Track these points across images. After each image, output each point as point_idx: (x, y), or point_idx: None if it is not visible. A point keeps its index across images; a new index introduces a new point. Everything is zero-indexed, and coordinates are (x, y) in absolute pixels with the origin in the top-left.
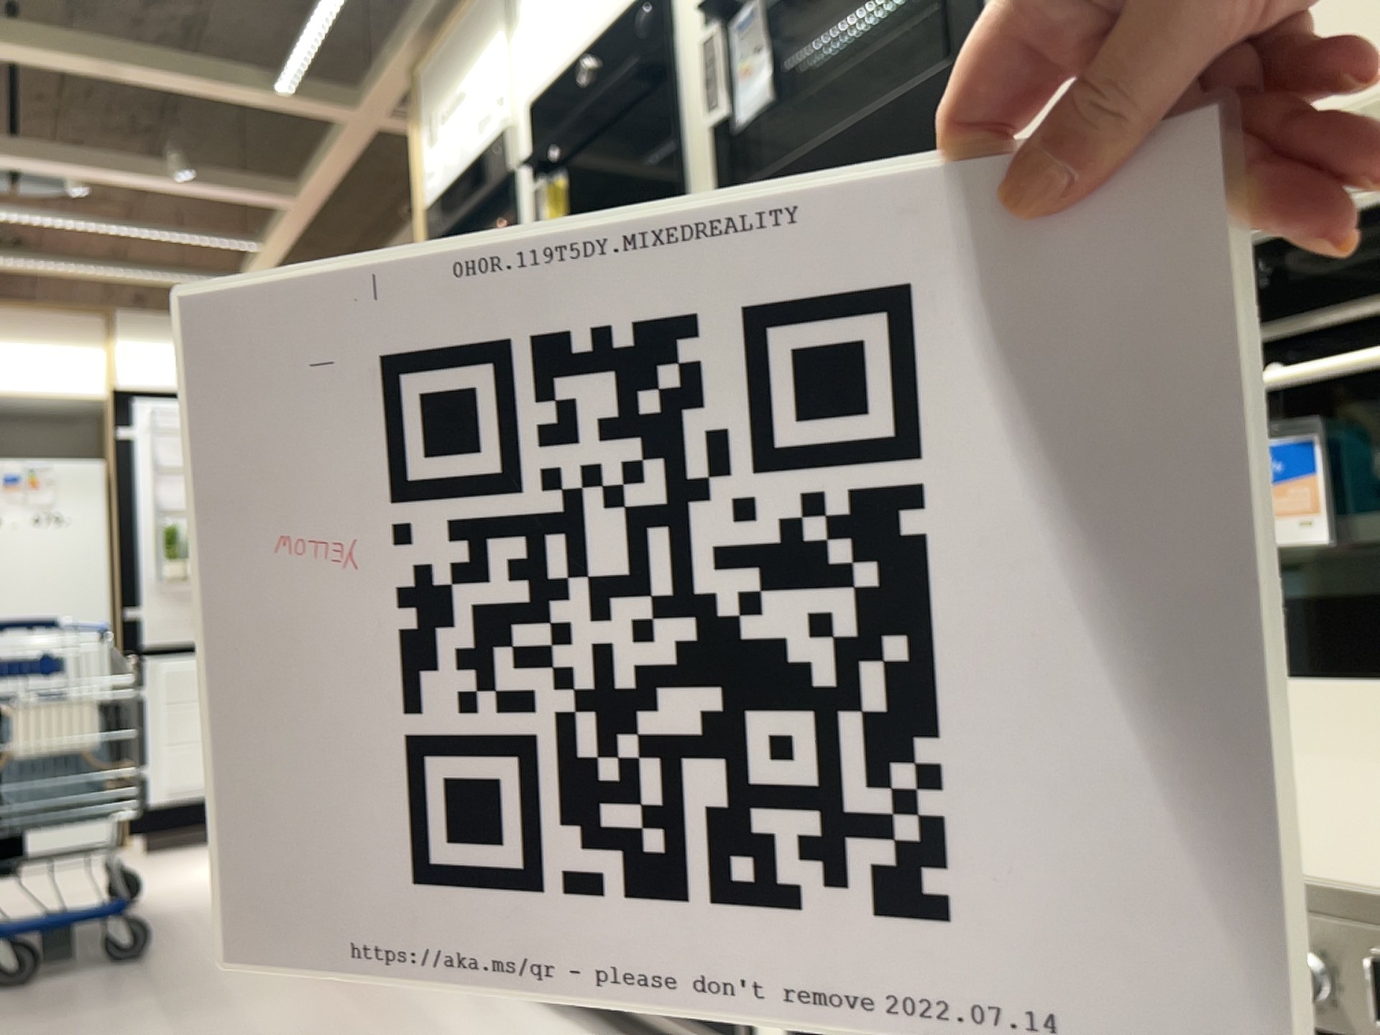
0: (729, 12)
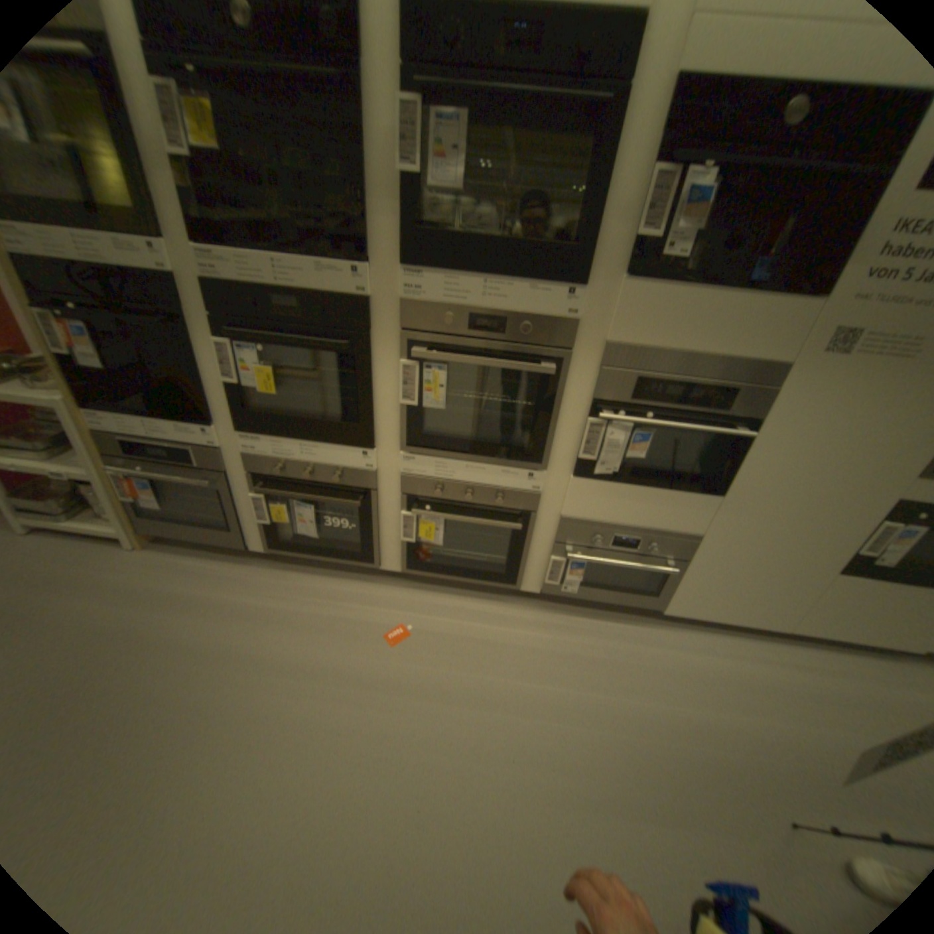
0: (429, 95)
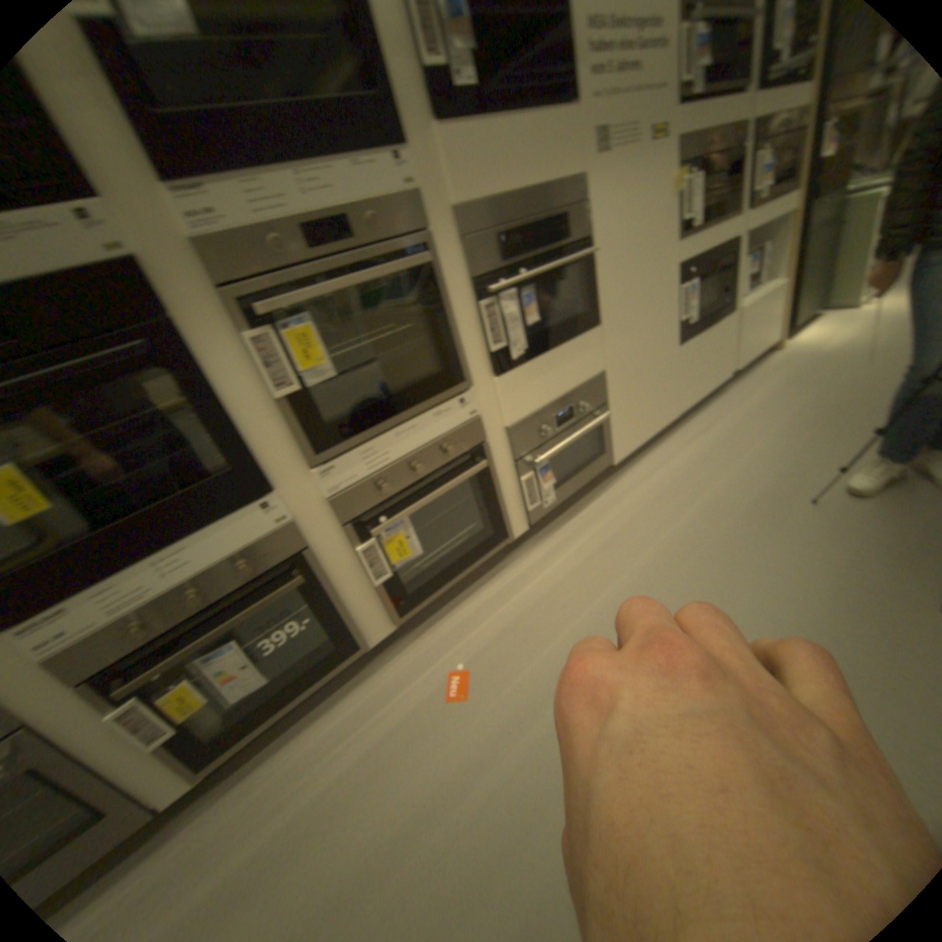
0: None
